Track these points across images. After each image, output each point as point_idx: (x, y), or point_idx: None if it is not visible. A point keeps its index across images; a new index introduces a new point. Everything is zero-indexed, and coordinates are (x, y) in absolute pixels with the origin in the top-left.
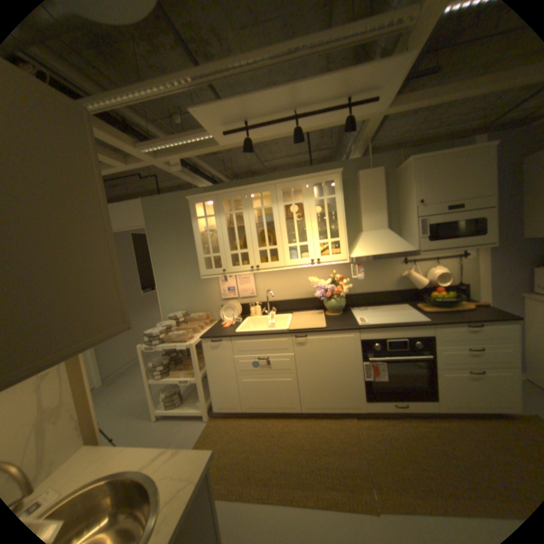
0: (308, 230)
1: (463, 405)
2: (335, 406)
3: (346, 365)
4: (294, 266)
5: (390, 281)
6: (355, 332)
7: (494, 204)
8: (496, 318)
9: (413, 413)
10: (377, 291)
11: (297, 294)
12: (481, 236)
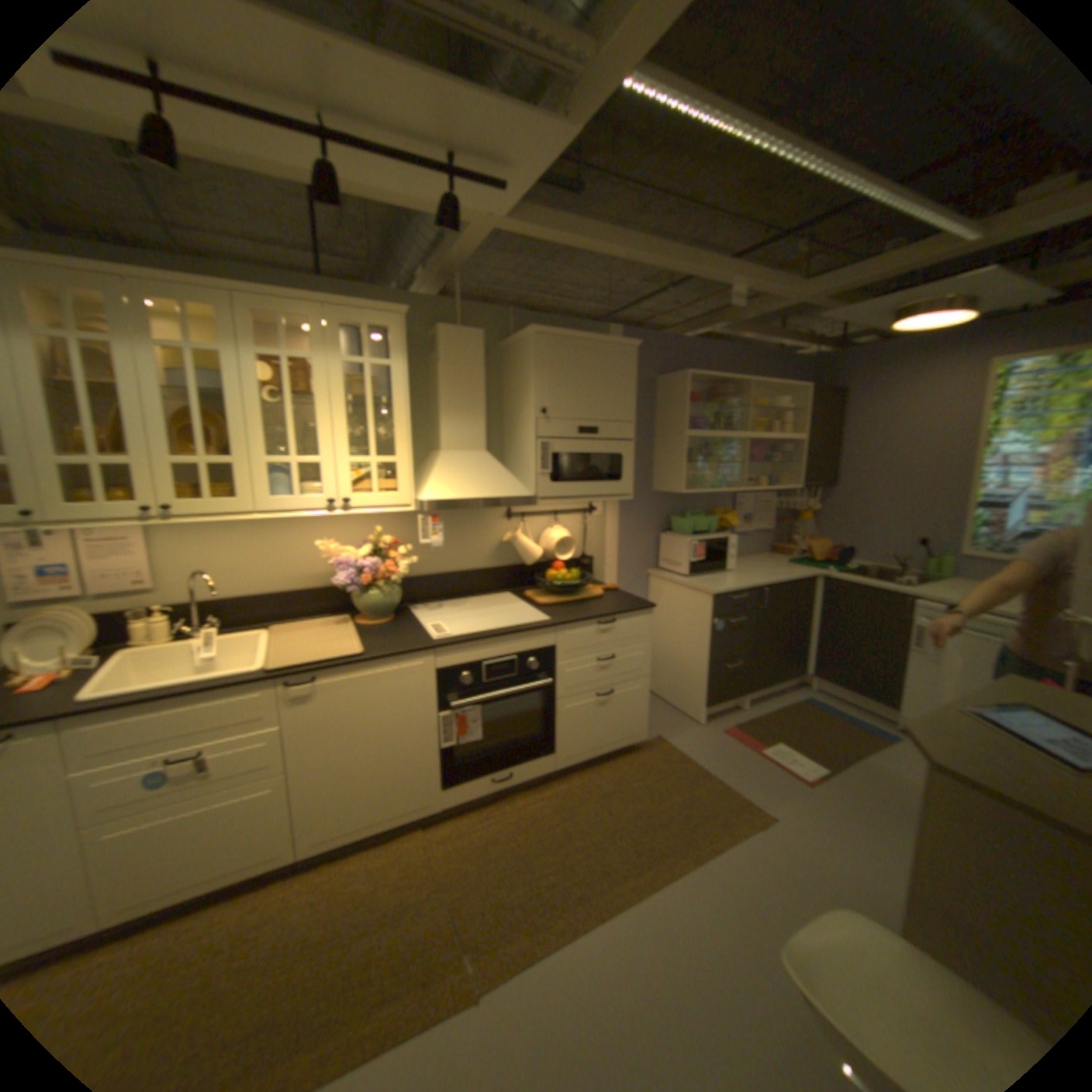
0: (326, 428)
1: (586, 748)
2: (379, 818)
3: (407, 725)
4: (284, 512)
5: (485, 551)
6: (428, 655)
7: (633, 436)
8: (630, 607)
9: (520, 784)
10: (462, 570)
11: (285, 581)
12: (616, 483)
